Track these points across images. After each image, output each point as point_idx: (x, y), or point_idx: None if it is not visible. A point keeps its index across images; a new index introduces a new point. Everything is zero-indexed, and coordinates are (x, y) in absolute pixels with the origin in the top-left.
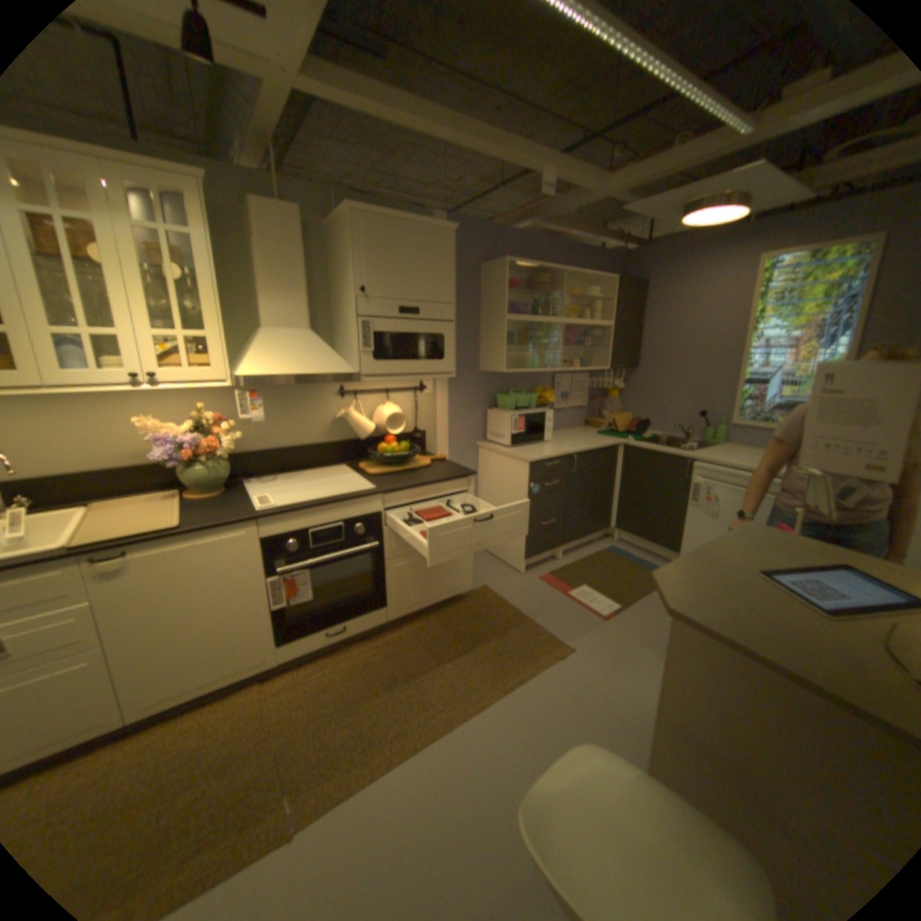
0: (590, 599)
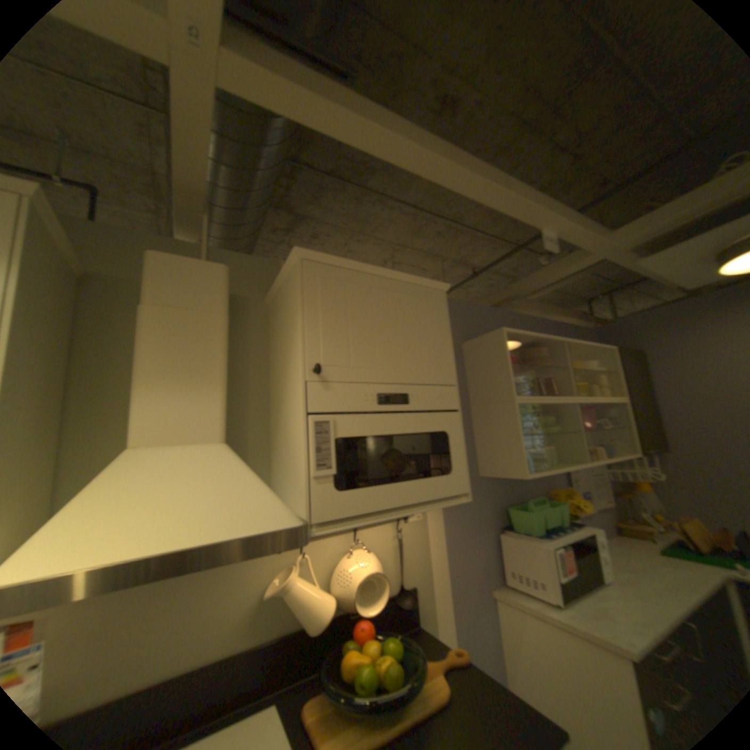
0: None
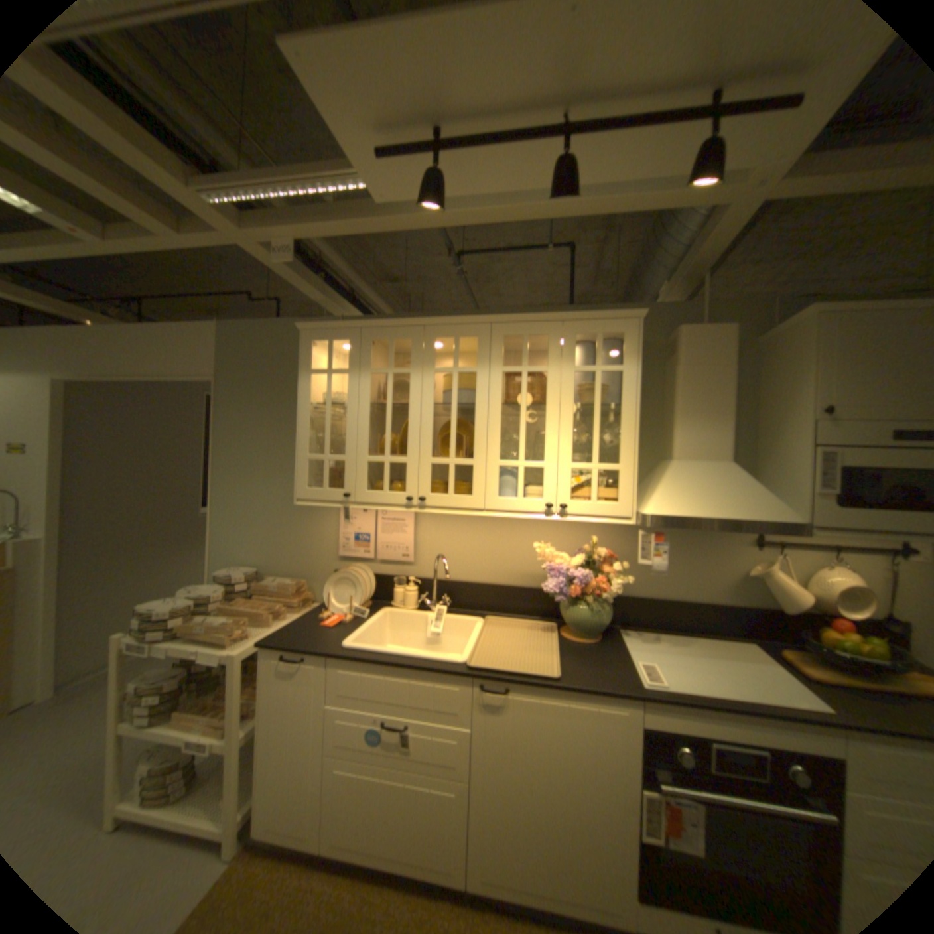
0: None
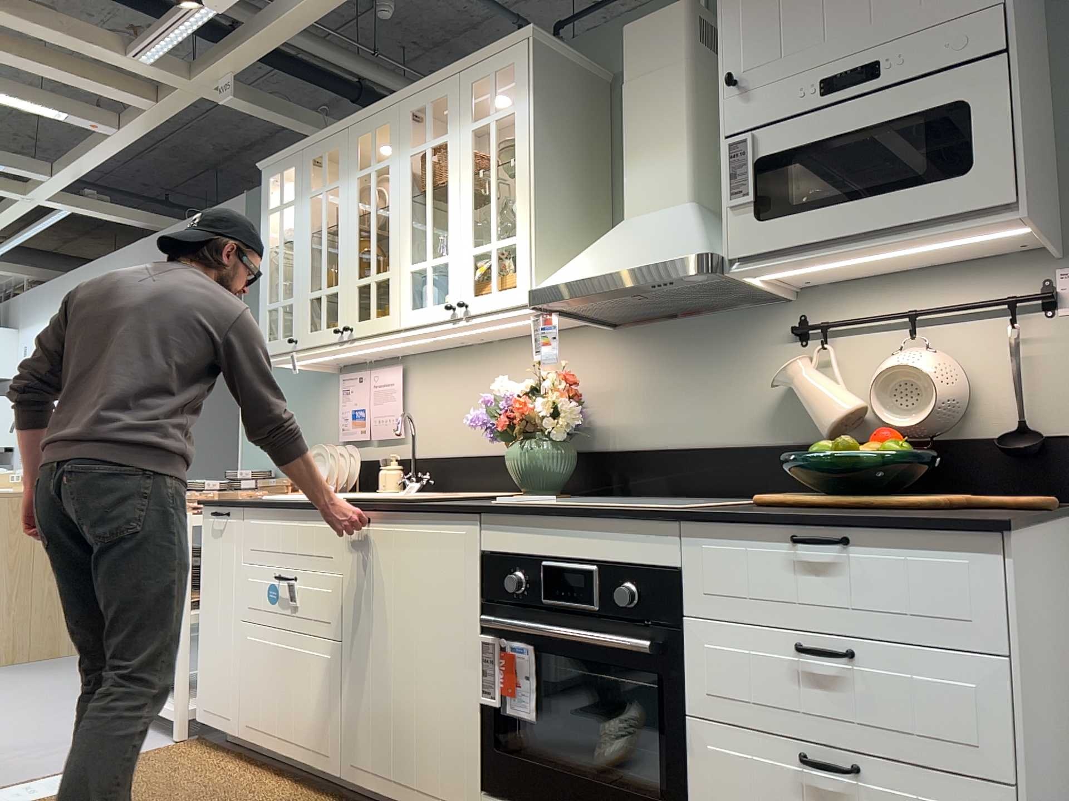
0: None
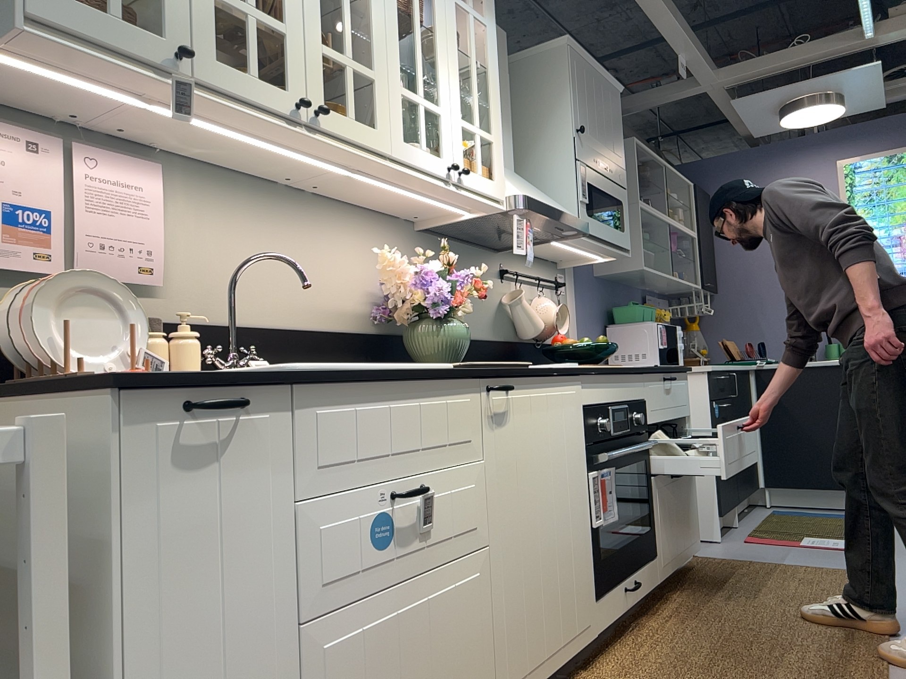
0: (830, 542)
